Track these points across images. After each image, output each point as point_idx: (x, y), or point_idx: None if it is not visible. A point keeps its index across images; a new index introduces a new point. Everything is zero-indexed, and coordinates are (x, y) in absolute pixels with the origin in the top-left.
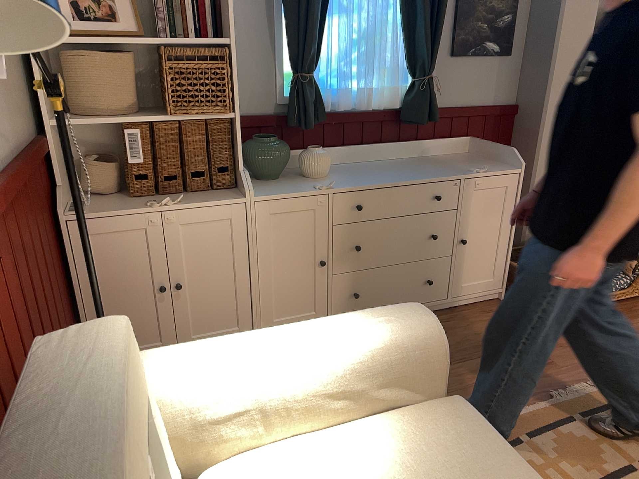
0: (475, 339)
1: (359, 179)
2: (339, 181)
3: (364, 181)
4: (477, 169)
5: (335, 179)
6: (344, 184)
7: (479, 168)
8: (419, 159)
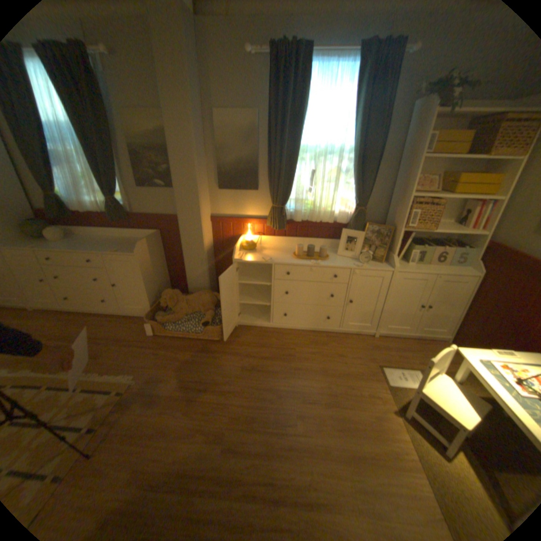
0: (98, 336)
1: (59, 246)
2: (49, 246)
3: (55, 248)
4: (111, 251)
5: (54, 244)
6: (45, 248)
7: (121, 250)
8: (125, 239)
